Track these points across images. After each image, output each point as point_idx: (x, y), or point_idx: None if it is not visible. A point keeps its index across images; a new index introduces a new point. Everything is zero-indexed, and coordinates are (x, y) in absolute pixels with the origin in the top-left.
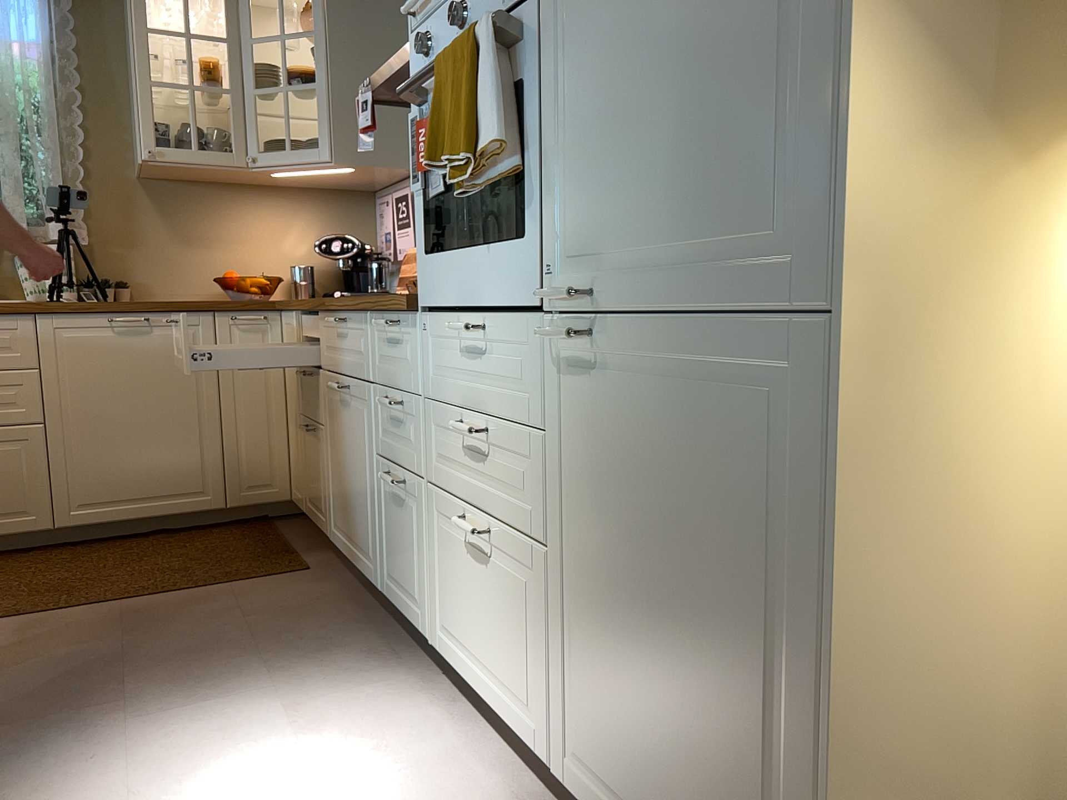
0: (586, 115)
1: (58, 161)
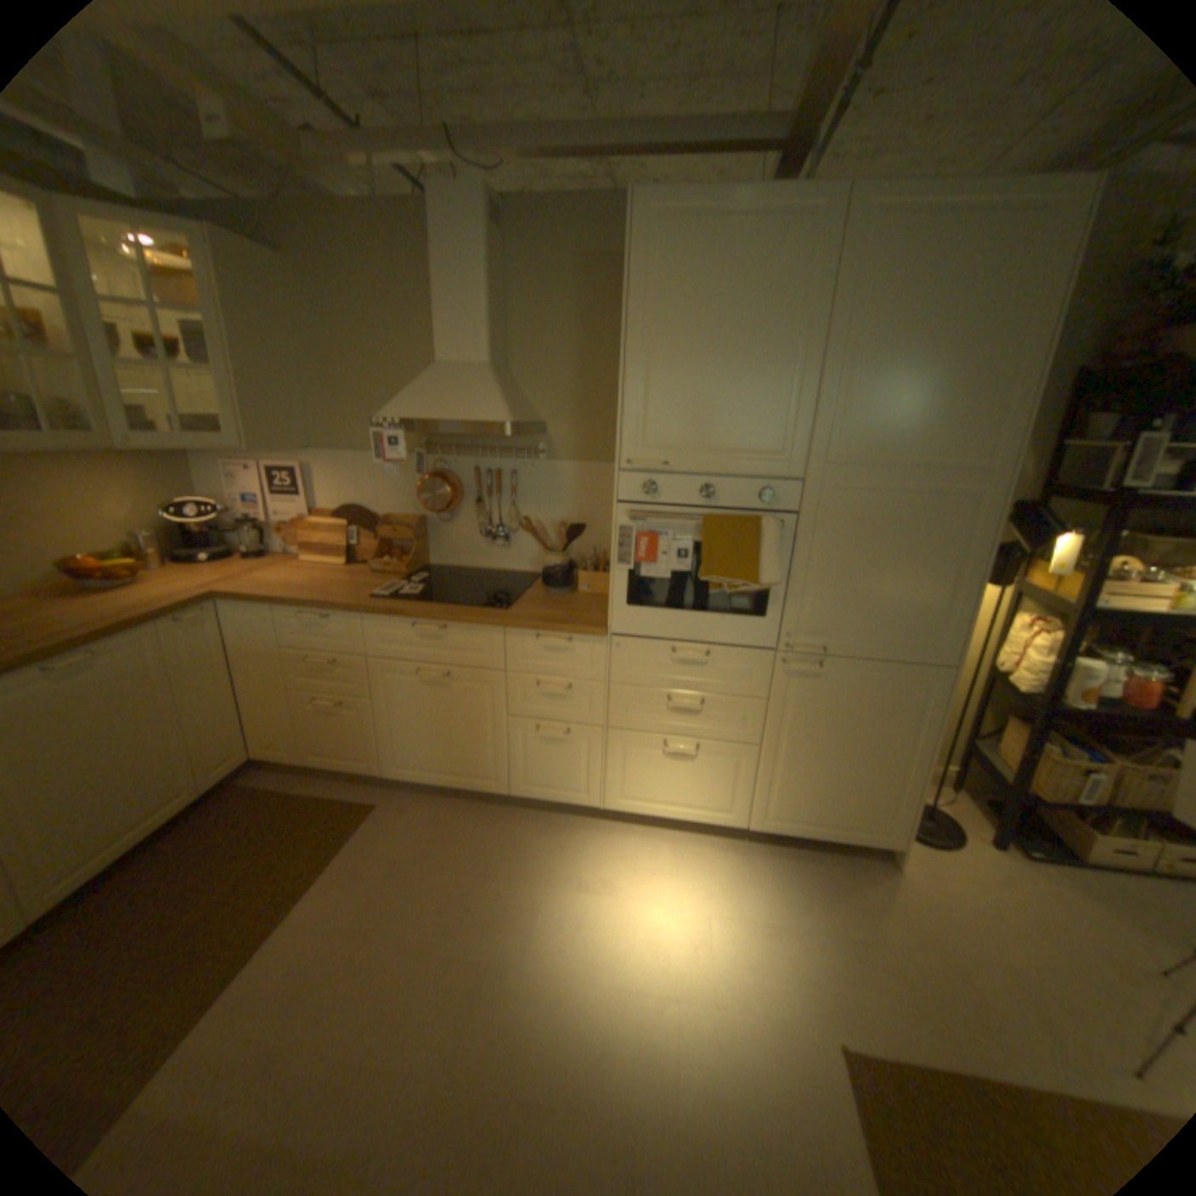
0: (825, 579)
1: None
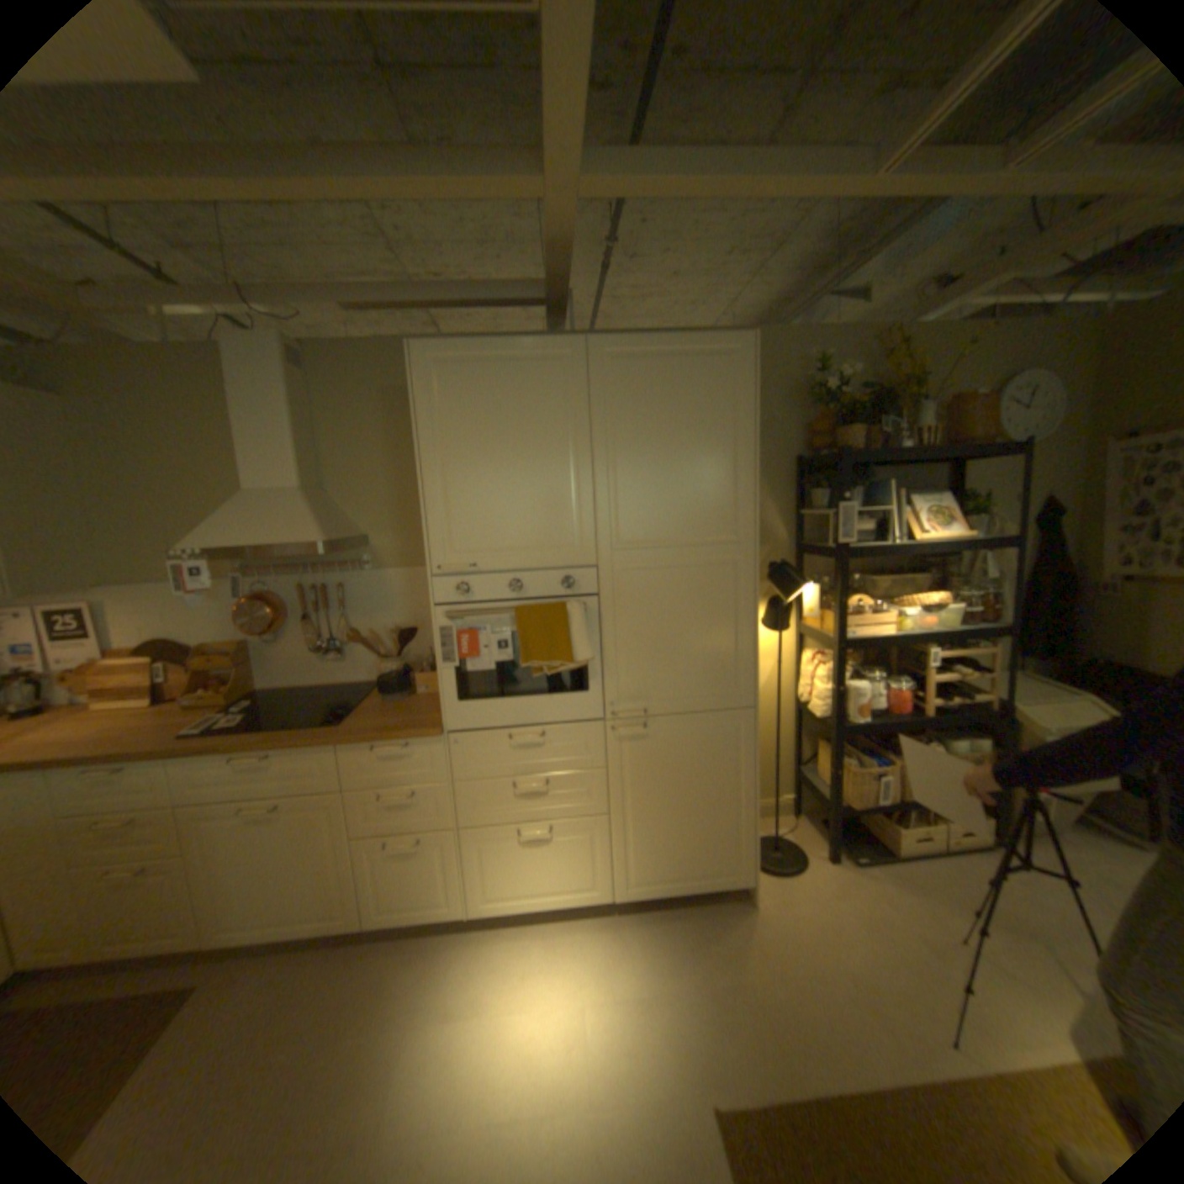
0: (632, 648)
1: None
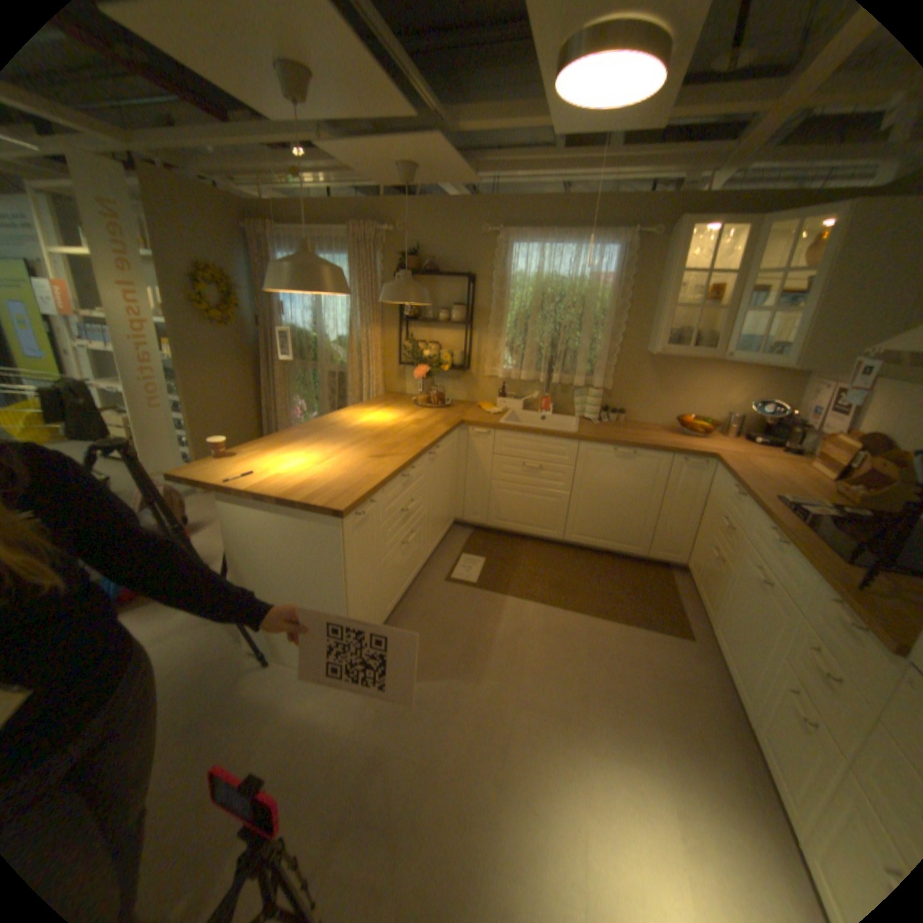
0: None
1: (607, 343)
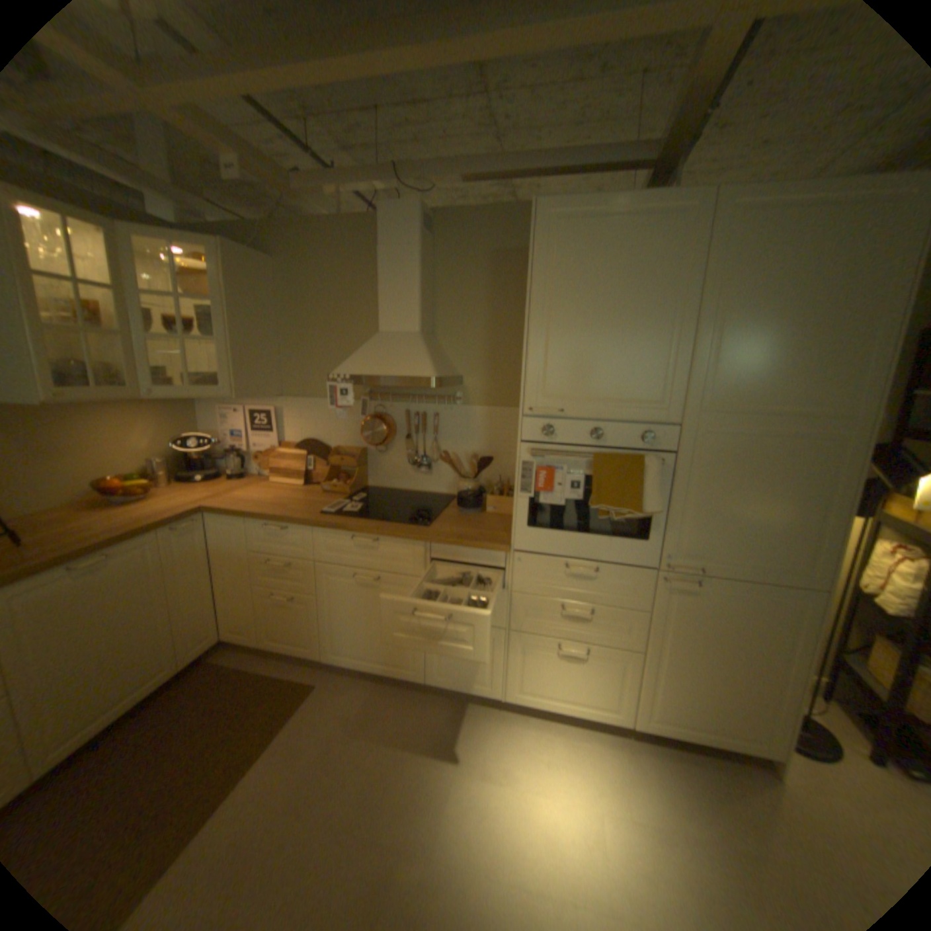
0: (702, 509)
1: None
